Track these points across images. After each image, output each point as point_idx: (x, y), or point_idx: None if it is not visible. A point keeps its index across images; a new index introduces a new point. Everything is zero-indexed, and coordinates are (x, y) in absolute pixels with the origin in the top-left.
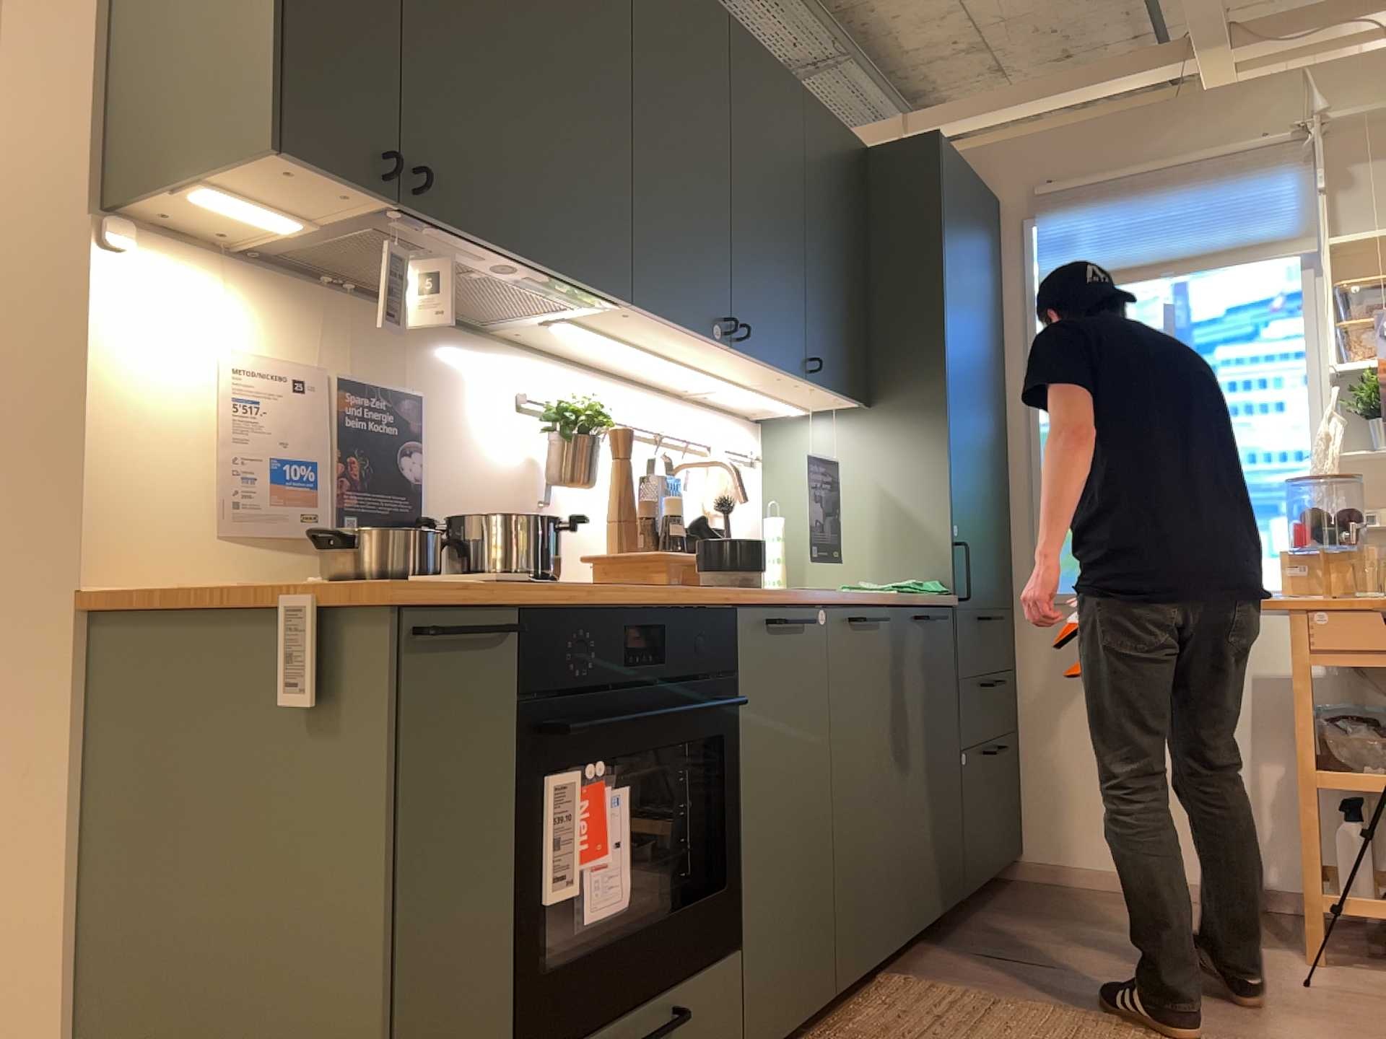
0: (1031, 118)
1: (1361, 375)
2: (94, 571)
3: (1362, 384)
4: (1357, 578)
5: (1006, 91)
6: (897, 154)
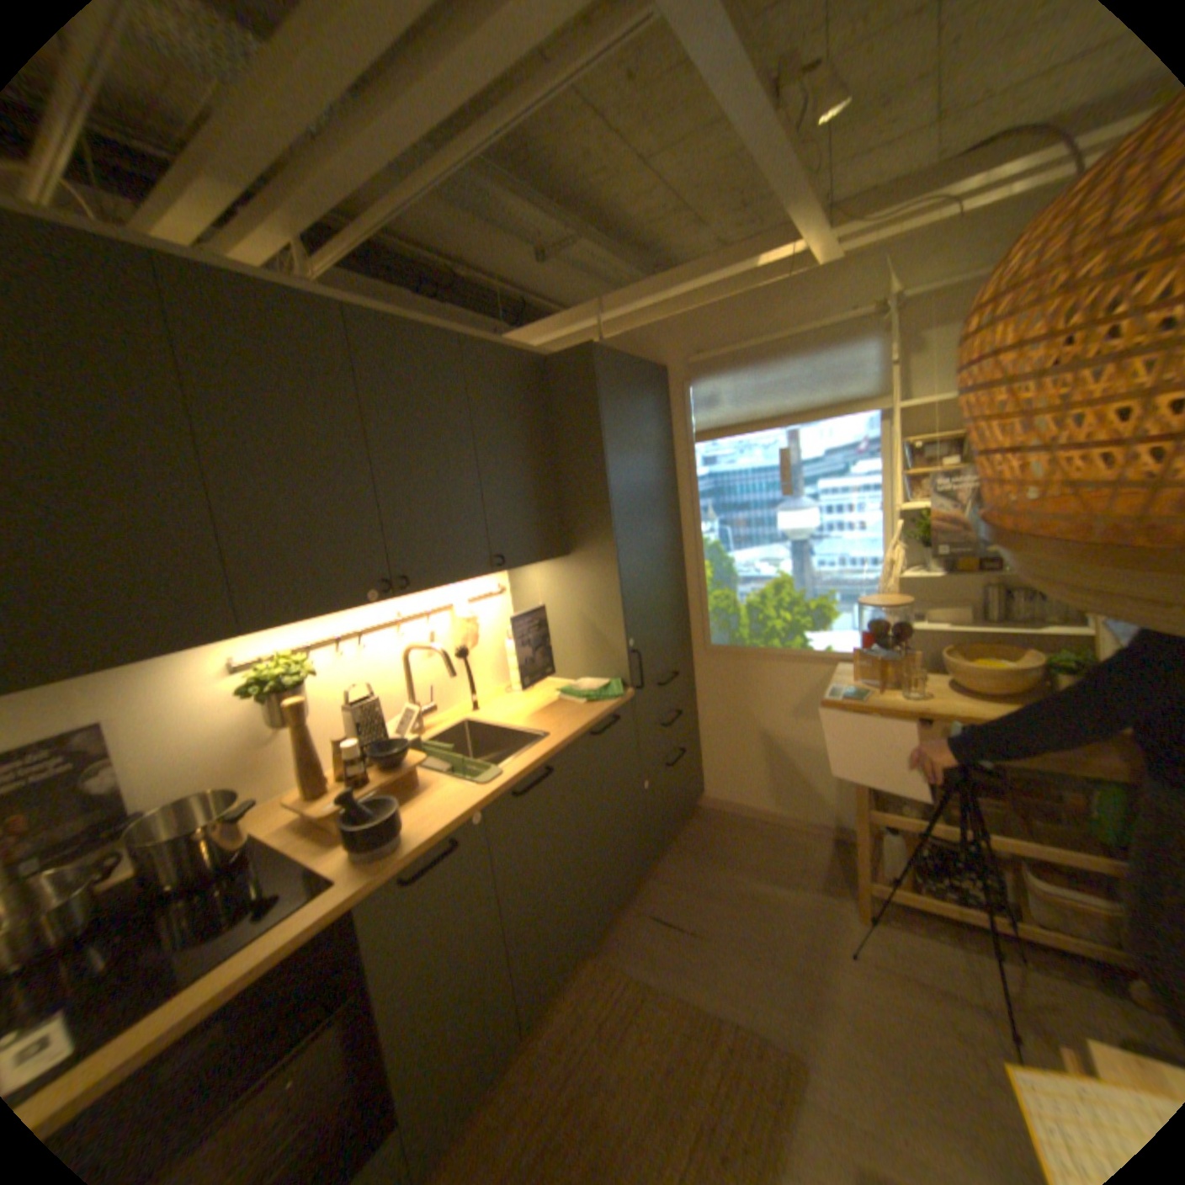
0: (689, 293)
1: (923, 506)
2: None
3: (923, 513)
4: (907, 675)
5: (668, 273)
6: (565, 360)
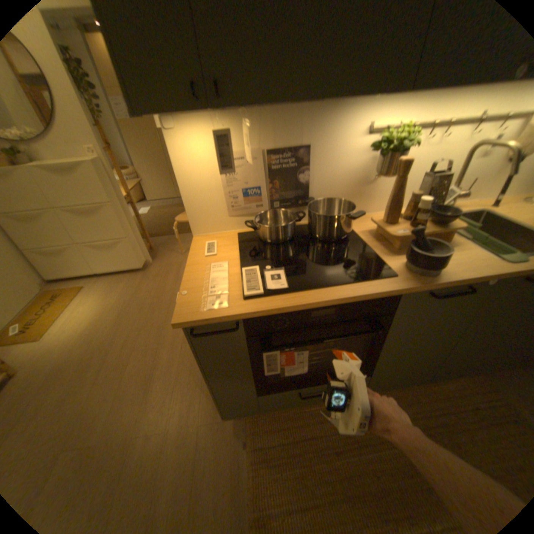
0: None
1: None
2: (194, 231)
3: None
4: None
5: None
6: None
